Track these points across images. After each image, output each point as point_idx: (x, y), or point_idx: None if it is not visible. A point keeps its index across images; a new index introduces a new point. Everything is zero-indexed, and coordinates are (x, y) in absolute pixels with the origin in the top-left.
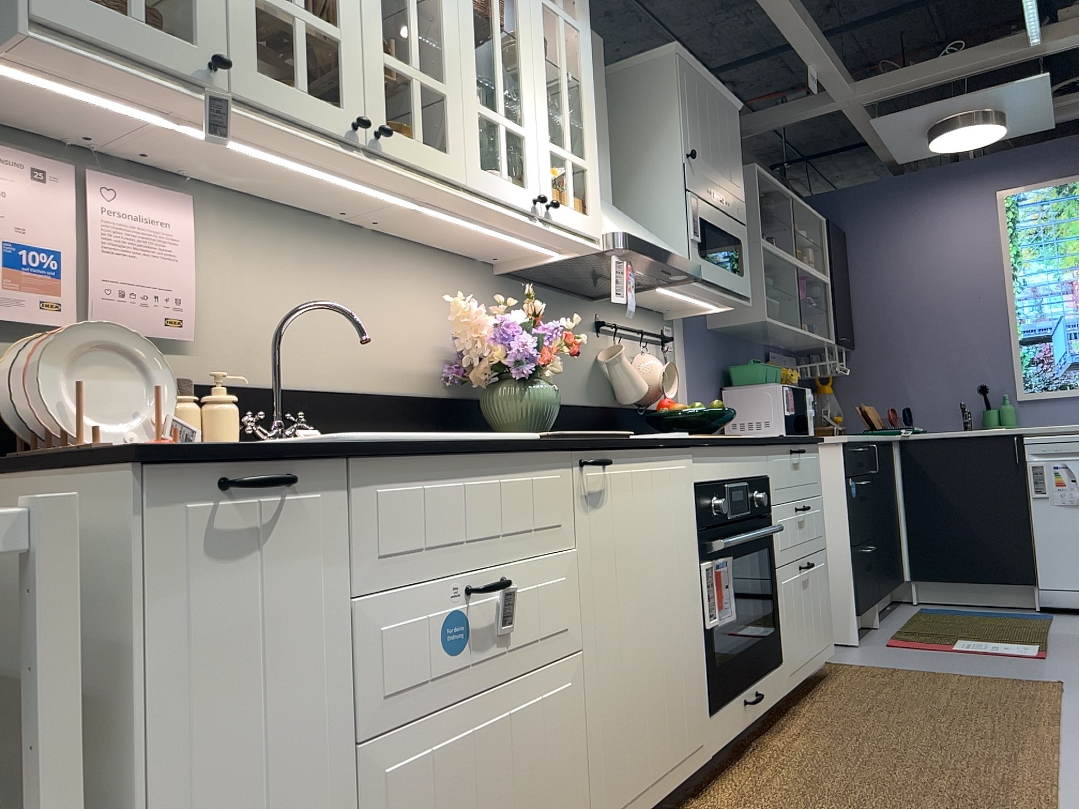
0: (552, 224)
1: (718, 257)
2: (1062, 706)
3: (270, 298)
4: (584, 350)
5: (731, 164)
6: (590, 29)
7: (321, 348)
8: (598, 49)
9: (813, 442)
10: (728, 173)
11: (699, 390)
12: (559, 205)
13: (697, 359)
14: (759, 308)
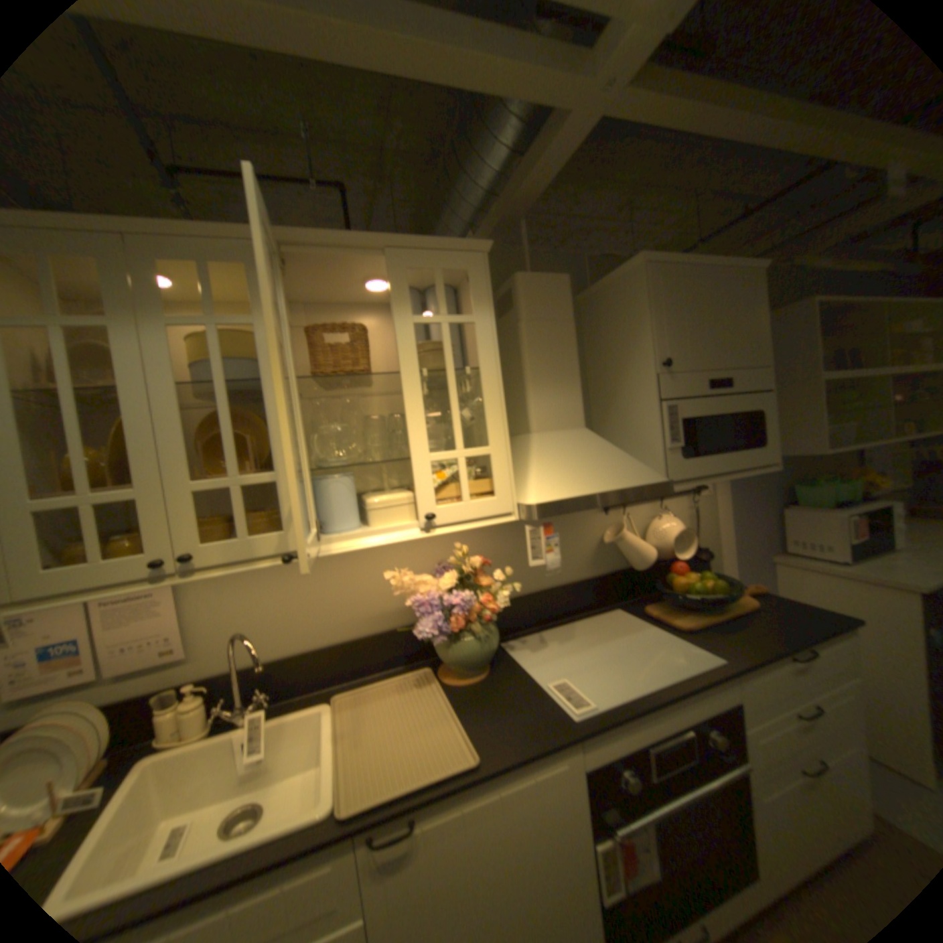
0: (443, 526)
1: (721, 441)
2: None
3: (251, 606)
4: (585, 535)
5: (745, 336)
6: (493, 311)
7: (300, 625)
8: (558, 288)
9: (839, 637)
10: (739, 350)
11: (748, 518)
12: (434, 518)
13: (746, 490)
14: (822, 436)
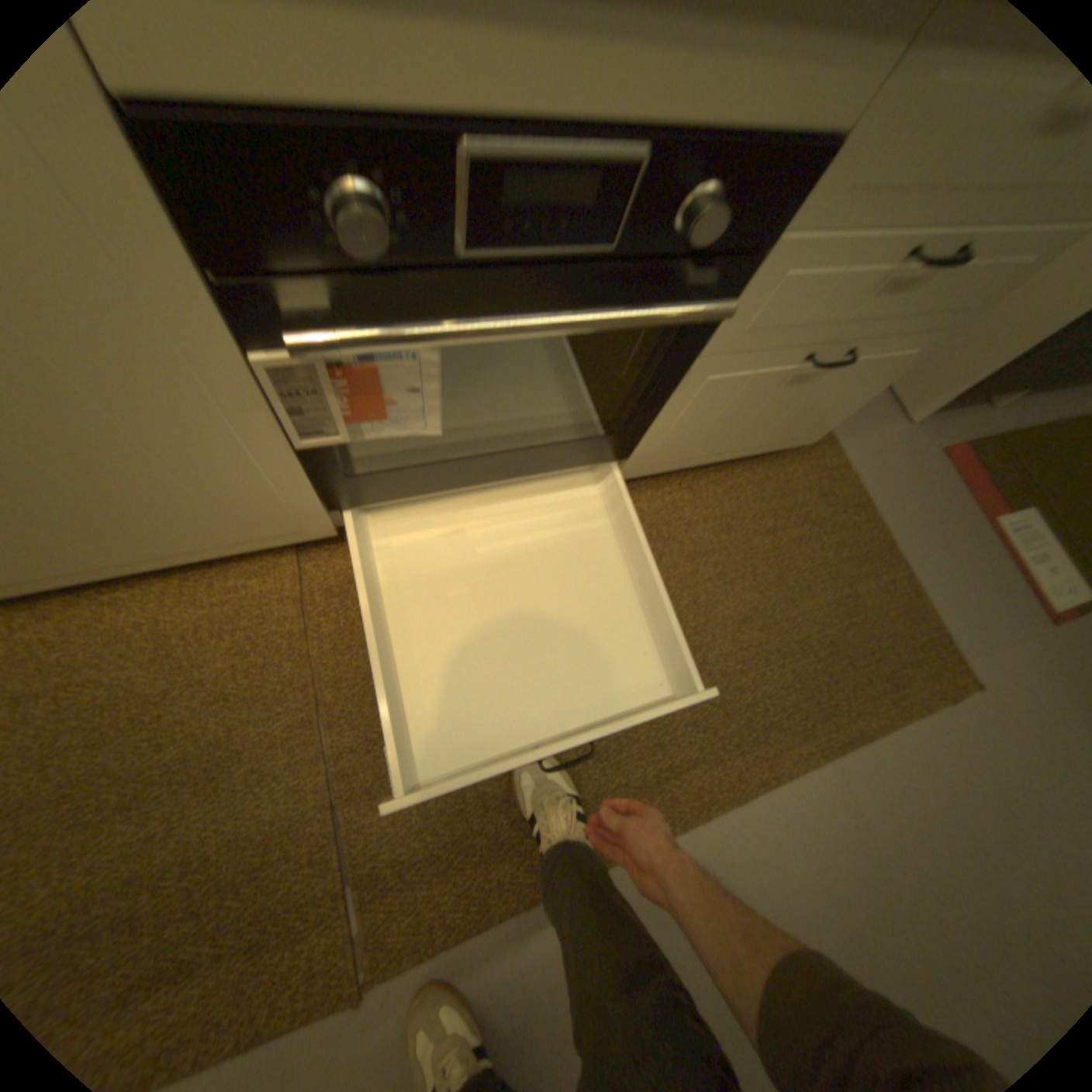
0: None
1: None
2: (898, 733)
3: None
4: None
5: None
6: None
7: None
8: None
9: None
10: None
11: None
12: None
13: None
14: None
